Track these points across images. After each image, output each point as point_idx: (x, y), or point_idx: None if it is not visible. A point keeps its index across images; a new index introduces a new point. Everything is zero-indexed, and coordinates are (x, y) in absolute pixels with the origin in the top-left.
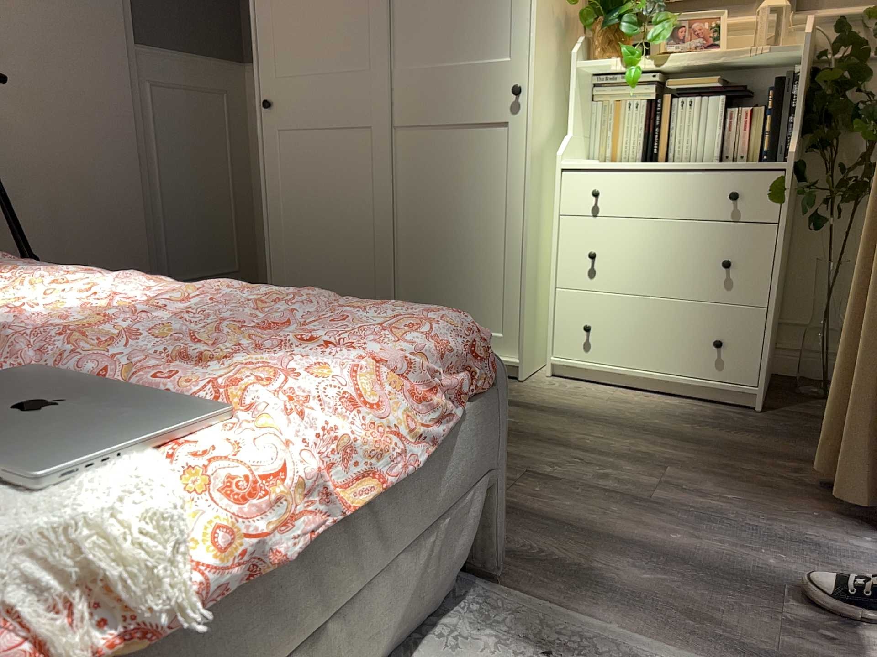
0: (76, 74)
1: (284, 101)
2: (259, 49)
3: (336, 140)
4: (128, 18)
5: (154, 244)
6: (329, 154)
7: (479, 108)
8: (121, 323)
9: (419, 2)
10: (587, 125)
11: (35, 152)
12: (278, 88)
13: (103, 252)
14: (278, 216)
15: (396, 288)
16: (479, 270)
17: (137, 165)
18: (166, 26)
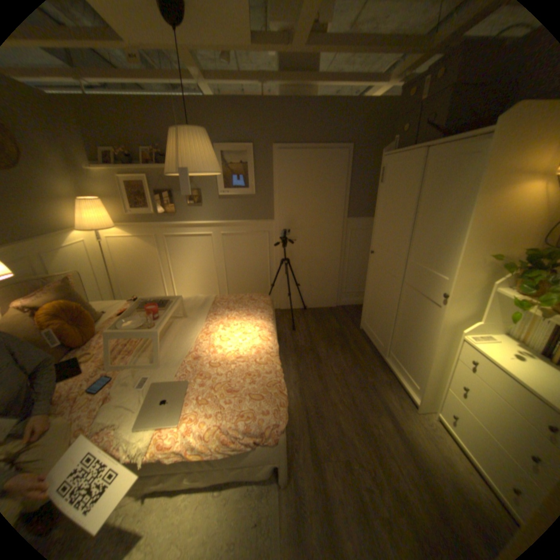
0: (322, 231)
1: (376, 253)
2: (374, 231)
3: (387, 276)
4: (345, 210)
5: (340, 281)
6: (384, 279)
7: (432, 293)
8: (227, 364)
9: (422, 236)
10: (511, 317)
11: (306, 255)
12: (376, 248)
13: (322, 283)
14: (368, 291)
15: (392, 341)
16: (418, 357)
17: (338, 257)
18: (360, 210)
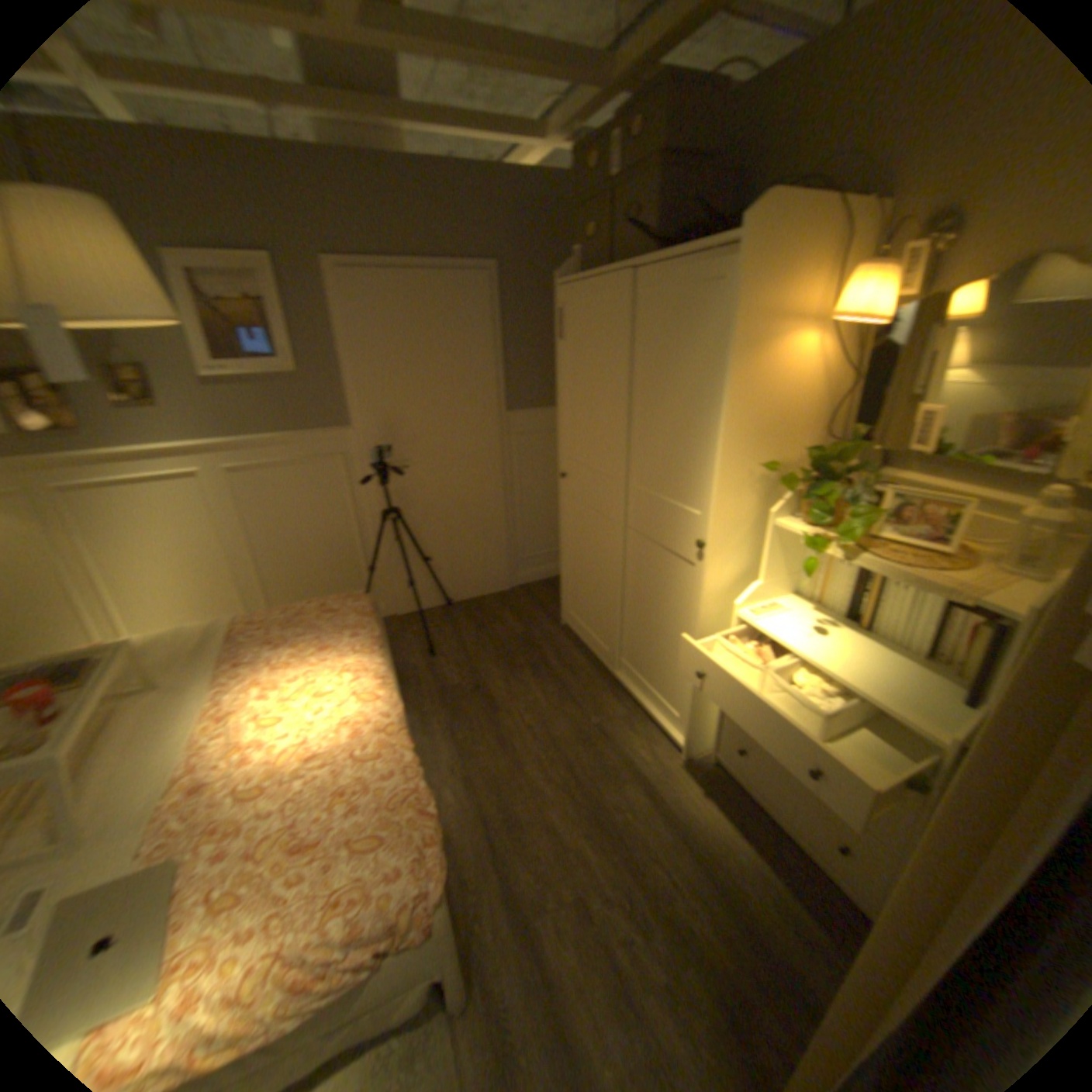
0: (460, 443)
1: (569, 478)
2: (559, 436)
3: (594, 519)
4: (498, 397)
5: (509, 539)
6: (590, 526)
7: (676, 543)
8: (277, 785)
9: (646, 439)
10: (797, 564)
11: (433, 495)
12: (567, 467)
13: (474, 547)
14: (565, 552)
15: (620, 638)
16: (668, 661)
17: (499, 492)
18: (528, 394)
